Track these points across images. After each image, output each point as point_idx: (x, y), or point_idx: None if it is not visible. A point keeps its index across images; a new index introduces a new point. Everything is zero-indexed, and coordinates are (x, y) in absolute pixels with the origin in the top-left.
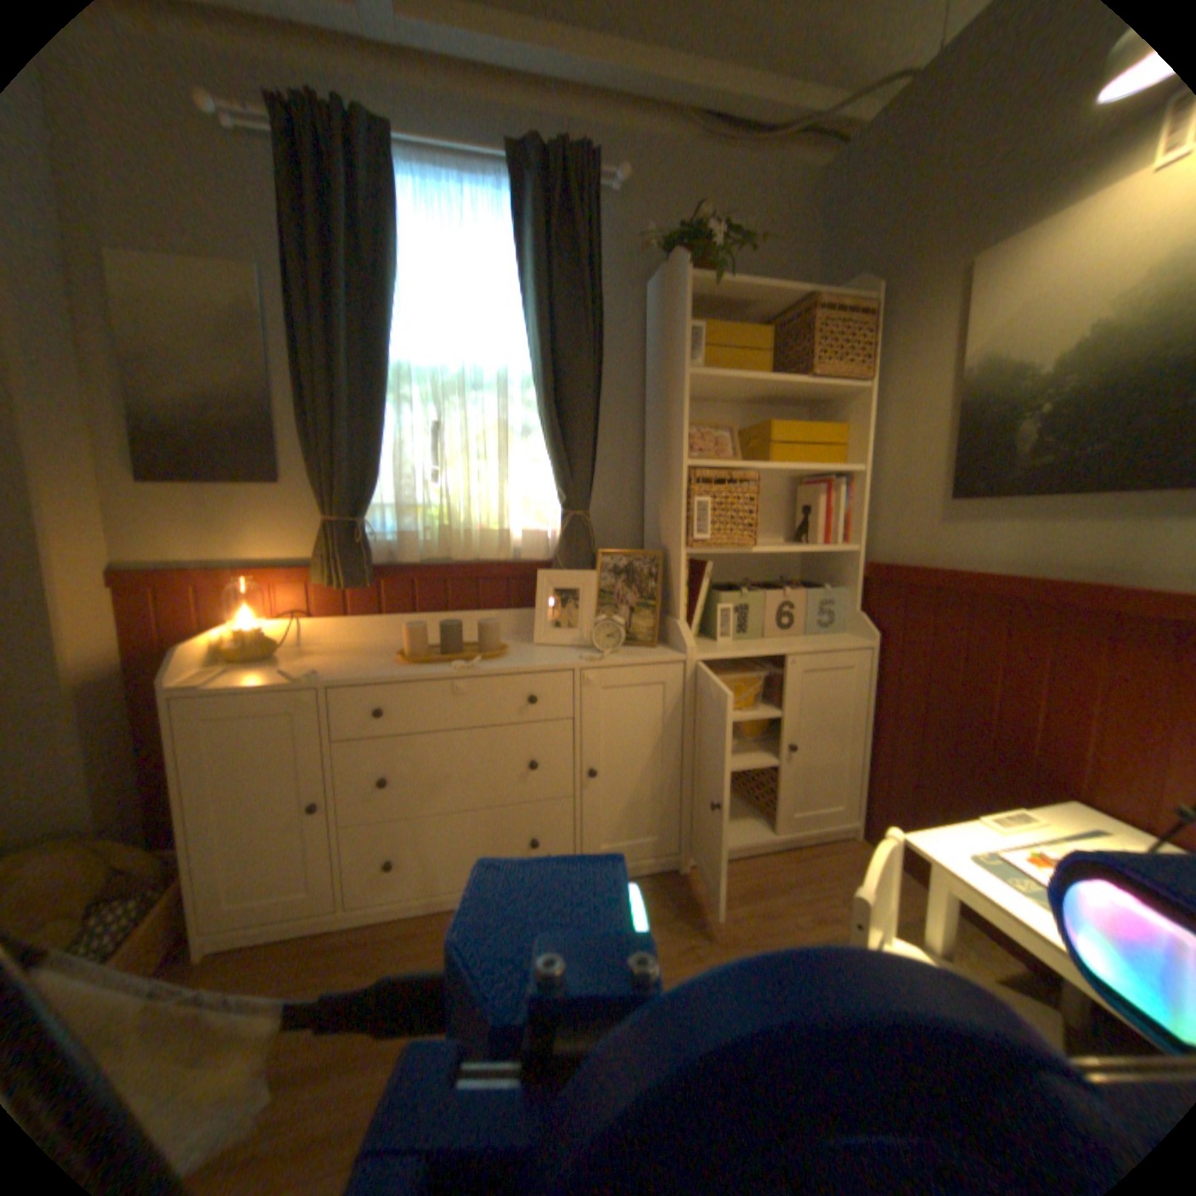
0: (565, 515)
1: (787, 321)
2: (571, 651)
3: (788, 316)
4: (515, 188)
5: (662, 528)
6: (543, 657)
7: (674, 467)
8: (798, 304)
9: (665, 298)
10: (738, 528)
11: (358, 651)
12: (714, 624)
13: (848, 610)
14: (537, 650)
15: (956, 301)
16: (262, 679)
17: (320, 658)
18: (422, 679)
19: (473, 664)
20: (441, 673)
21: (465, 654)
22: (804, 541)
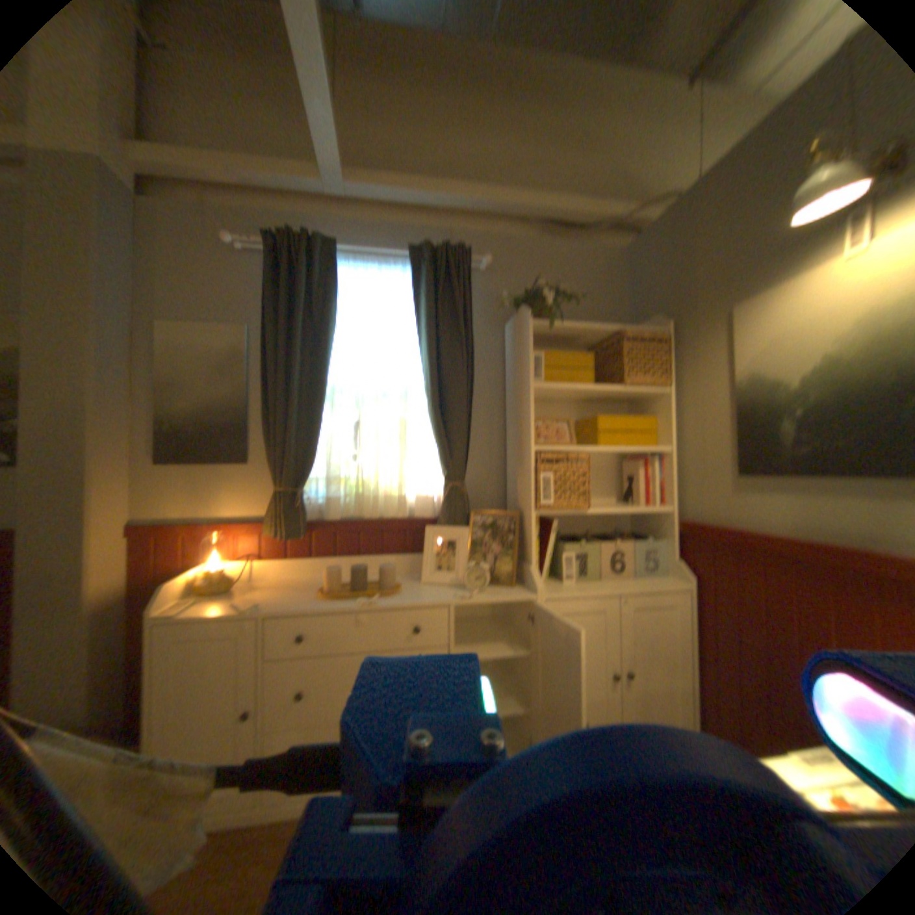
0: (448, 484)
1: (604, 348)
2: (448, 591)
3: (606, 344)
4: (415, 273)
5: (518, 495)
6: (426, 597)
7: (525, 451)
8: (611, 337)
9: (516, 337)
10: (576, 495)
11: (291, 589)
12: (561, 570)
13: (669, 559)
14: (423, 590)
15: (724, 335)
16: (218, 612)
17: (263, 594)
18: (333, 614)
19: (372, 603)
20: (347, 609)
21: (368, 593)
22: (631, 504)
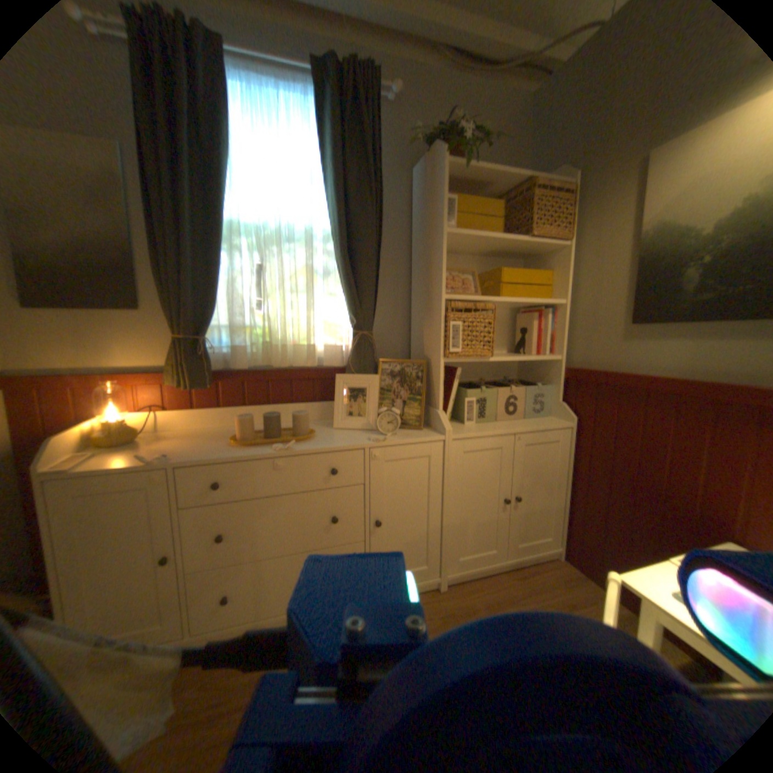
0: (355, 334)
1: (512, 197)
2: (361, 434)
3: (512, 194)
4: (318, 95)
5: (425, 344)
6: (341, 439)
7: (435, 299)
8: (521, 185)
9: (428, 178)
10: (479, 343)
11: (202, 436)
12: (462, 412)
13: (553, 401)
14: (337, 433)
15: (634, 183)
16: (124, 462)
17: (172, 442)
18: (250, 459)
19: (290, 447)
20: (265, 454)
21: (283, 437)
22: (522, 353)
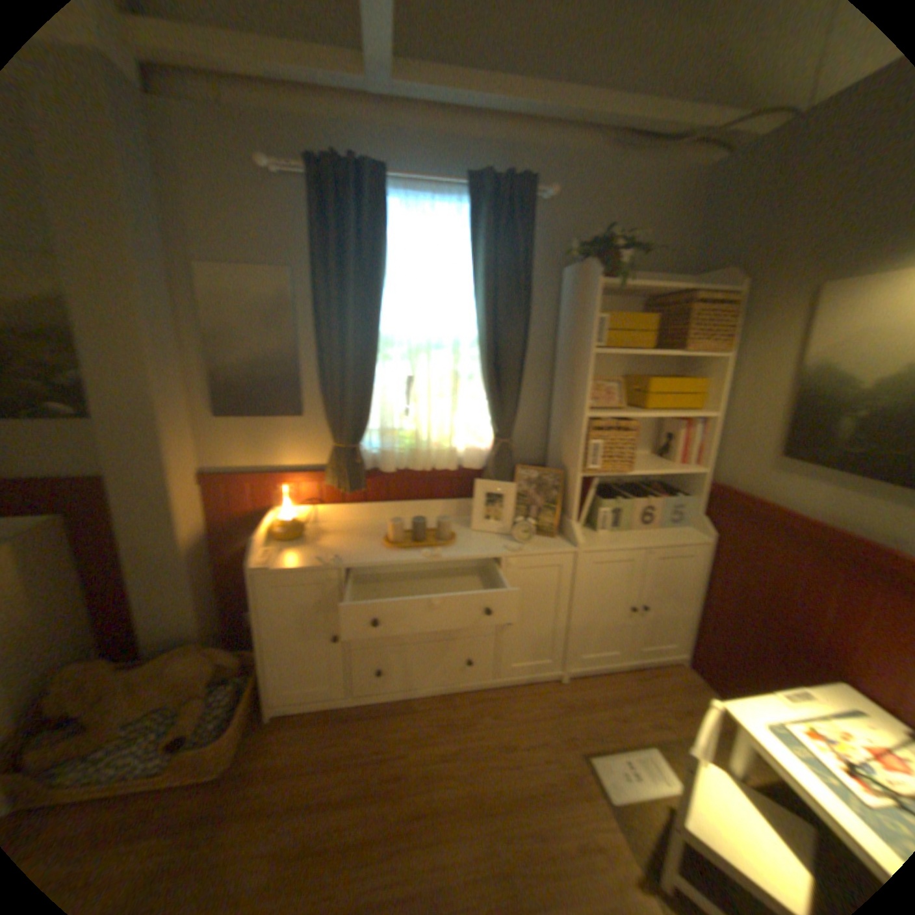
0: (494, 435)
1: (670, 302)
2: (498, 539)
3: (671, 295)
4: (472, 203)
5: (564, 452)
6: (480, 546)
7: (578, 415)
8: (680, 292)
9: (579, 288)
10: (620, 455)
11: (357, 531)
12: (597, 520)
13: (695, 512)
14: (475, 536)
15: (805, 309)
16: (306, 561)
17: (334, 537)
18: (405, 564)
19: (437, 555)
20: (416, 559)
21: (428, 540)
22: (666, 458)
